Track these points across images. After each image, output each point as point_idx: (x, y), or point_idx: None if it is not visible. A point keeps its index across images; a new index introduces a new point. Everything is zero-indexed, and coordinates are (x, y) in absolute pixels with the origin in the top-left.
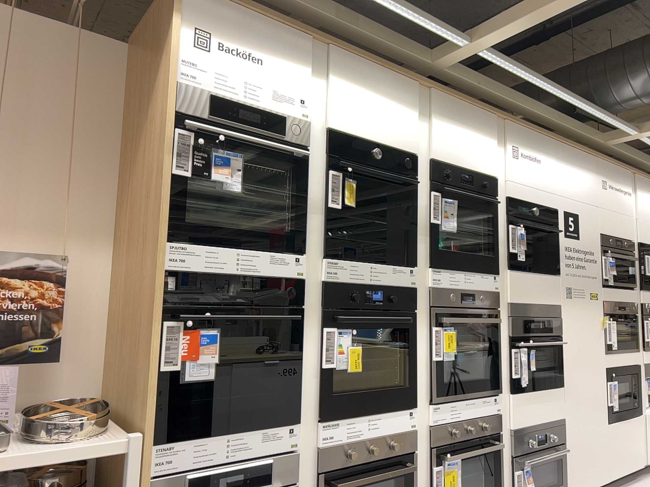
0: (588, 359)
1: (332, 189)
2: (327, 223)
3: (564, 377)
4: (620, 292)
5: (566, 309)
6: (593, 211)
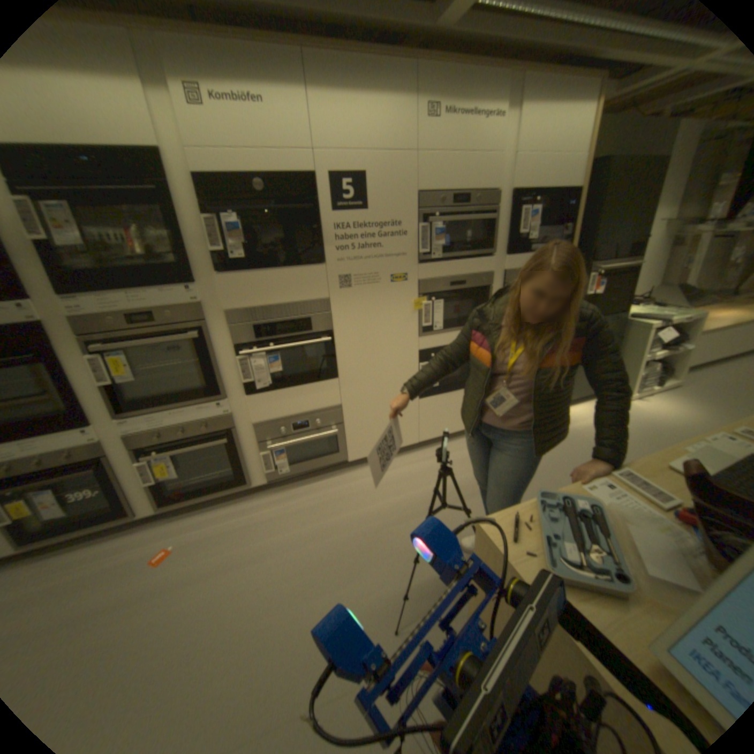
0: (386, 348)
1: None
2: None
3: (339, 370)
4: (459, 265)
5: (340, 302)
6: (405, 159)
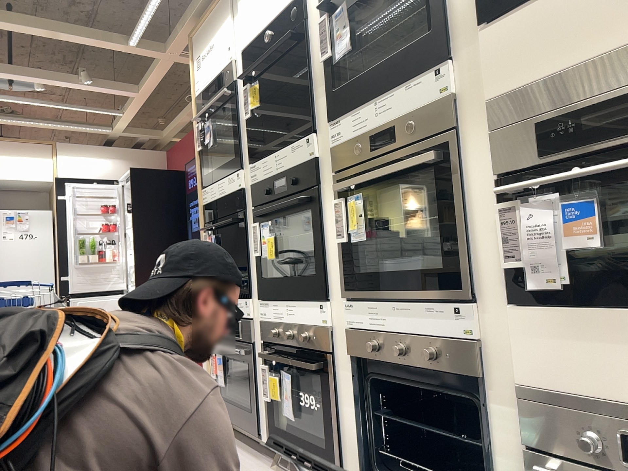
0: None
1: (243, 104)
2: (247, 135)
3: None
4: None
5: None
6: None
